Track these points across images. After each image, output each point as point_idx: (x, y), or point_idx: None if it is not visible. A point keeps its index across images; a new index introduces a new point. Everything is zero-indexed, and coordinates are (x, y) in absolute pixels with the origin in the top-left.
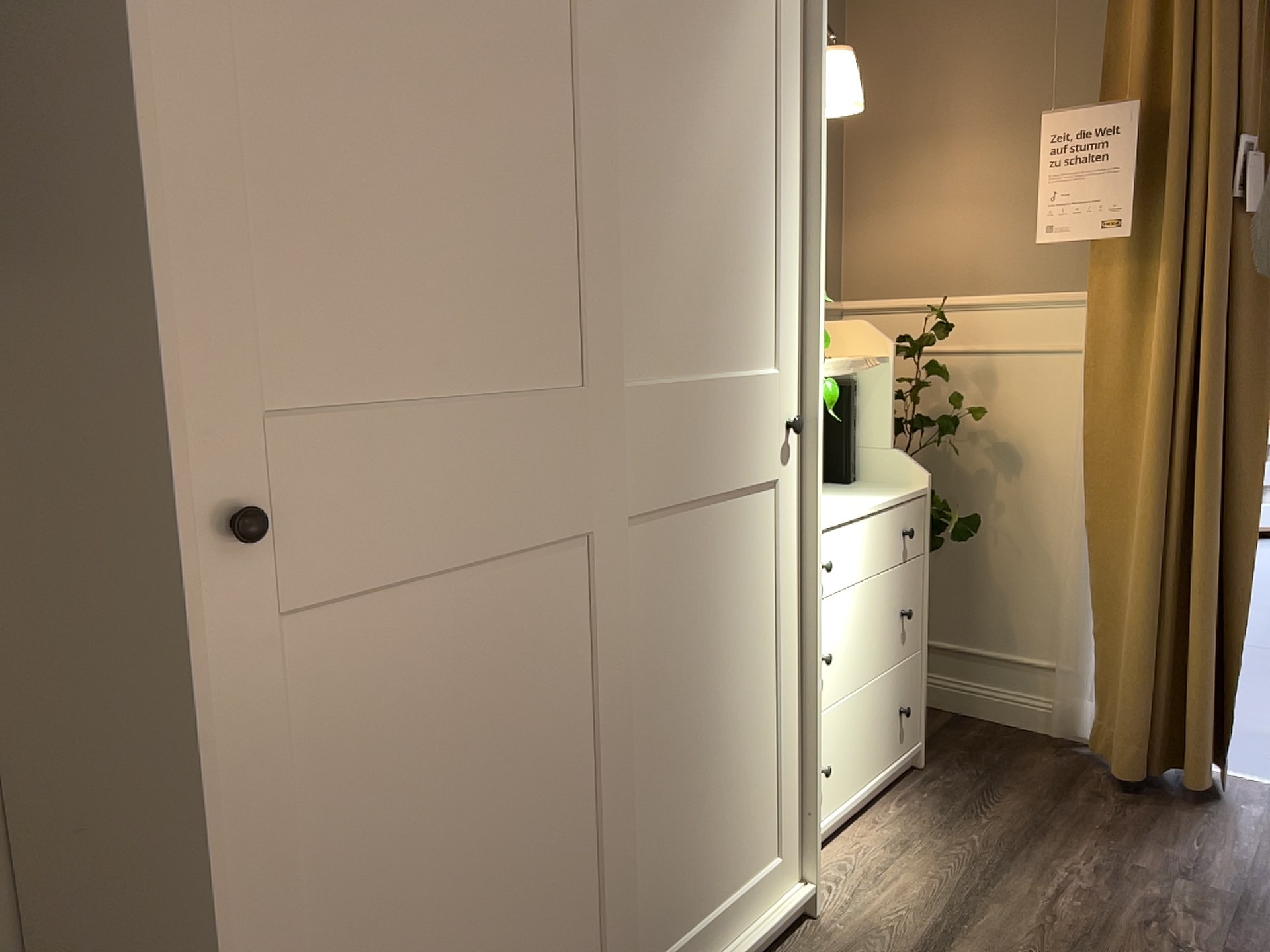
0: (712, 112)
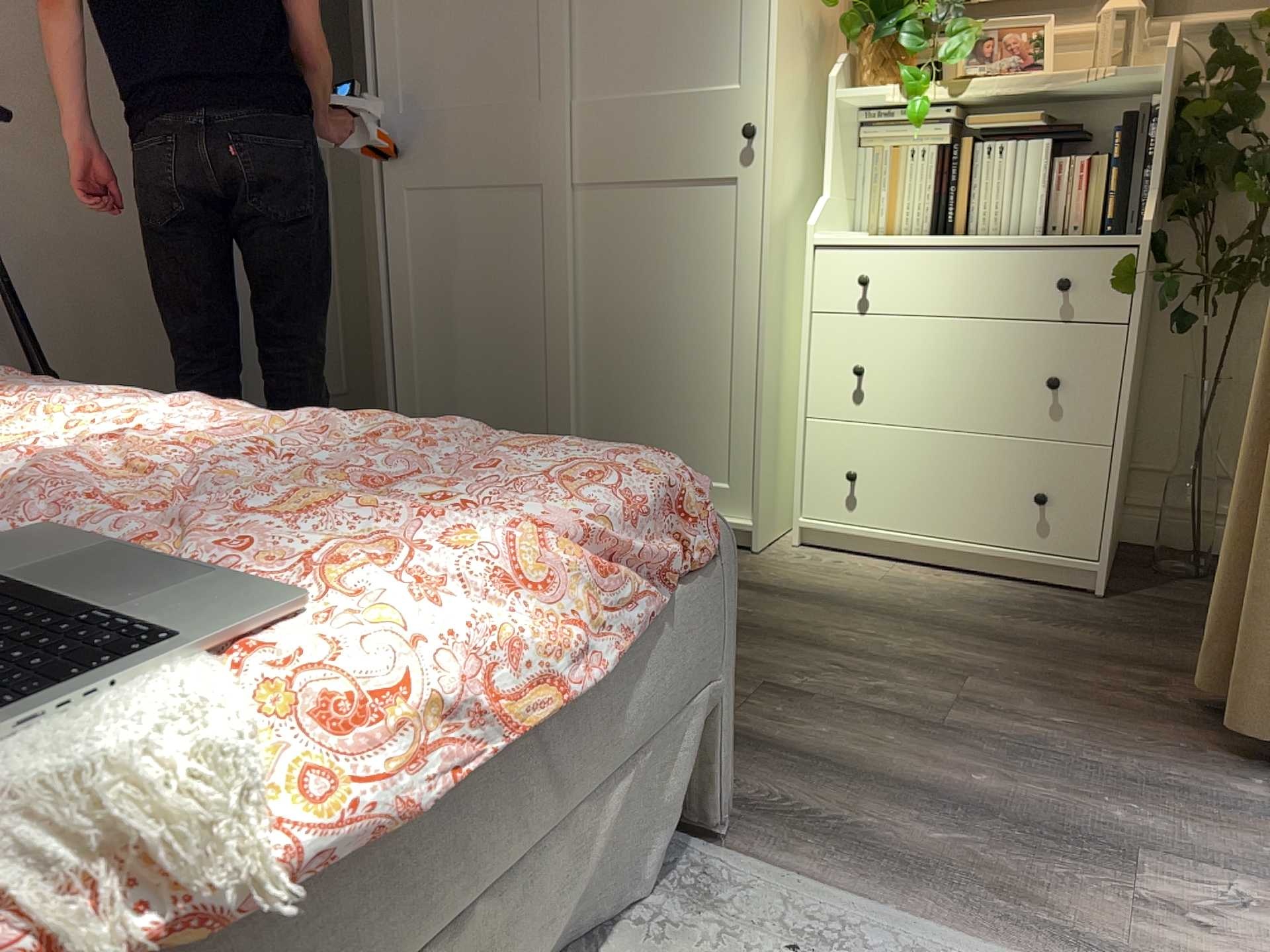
0: None
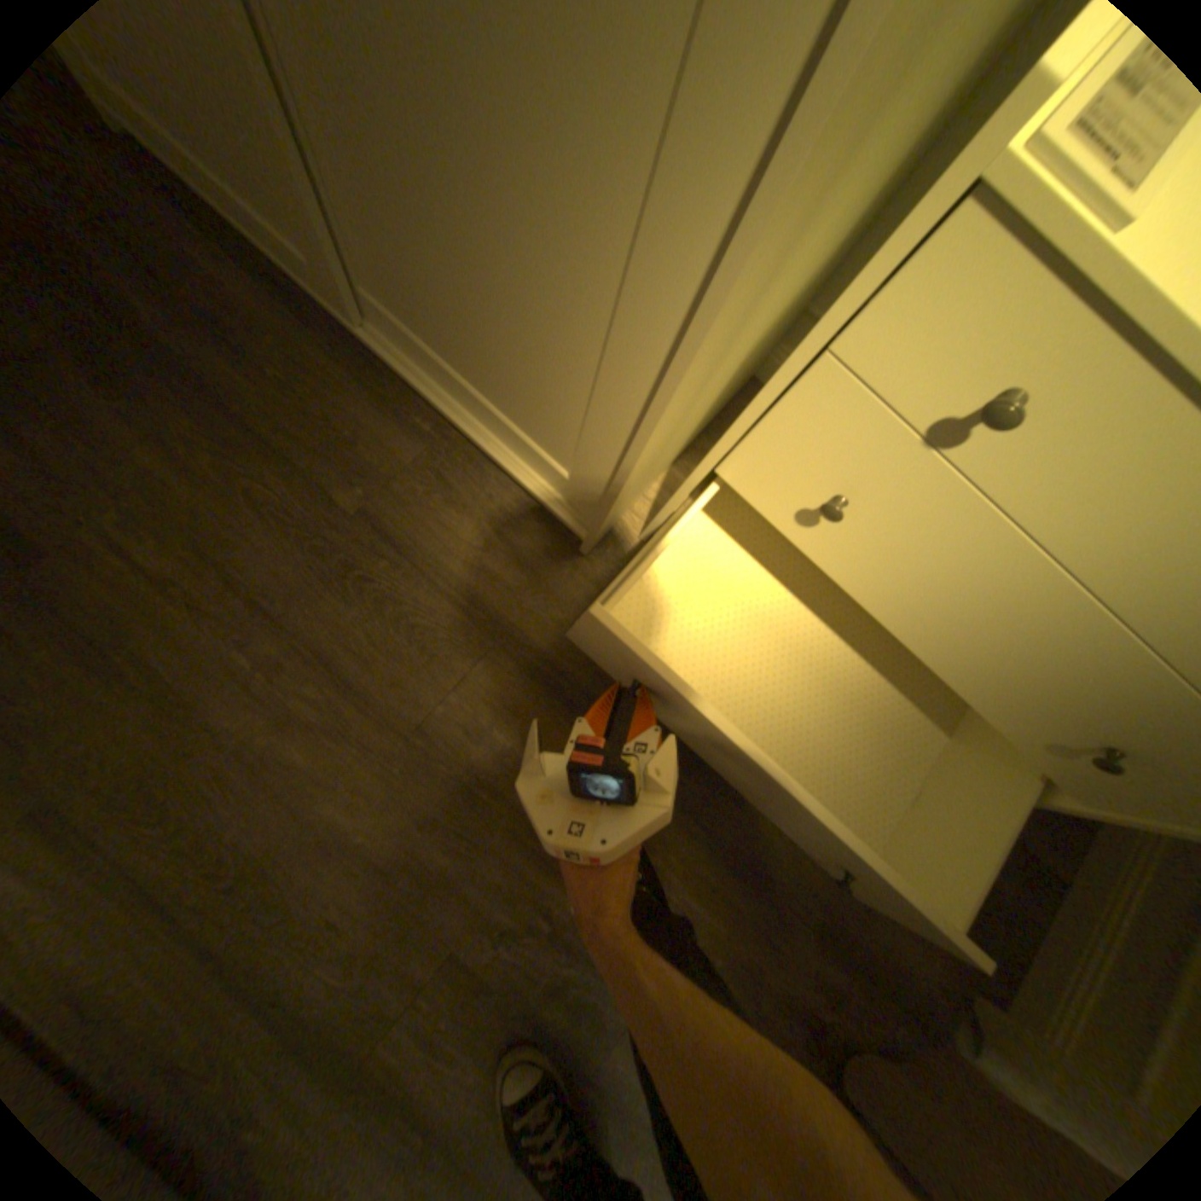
0: None
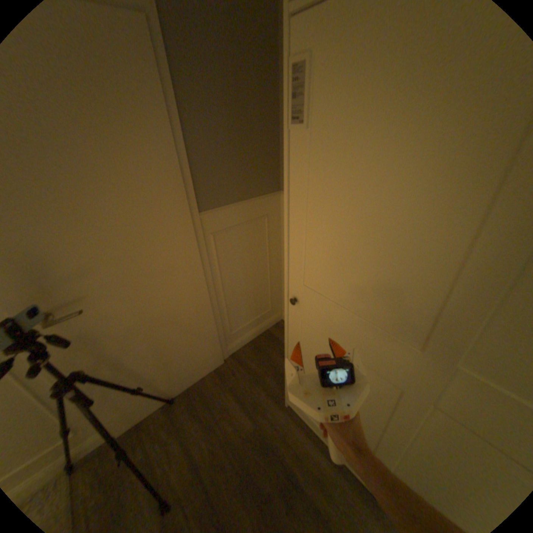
0: None
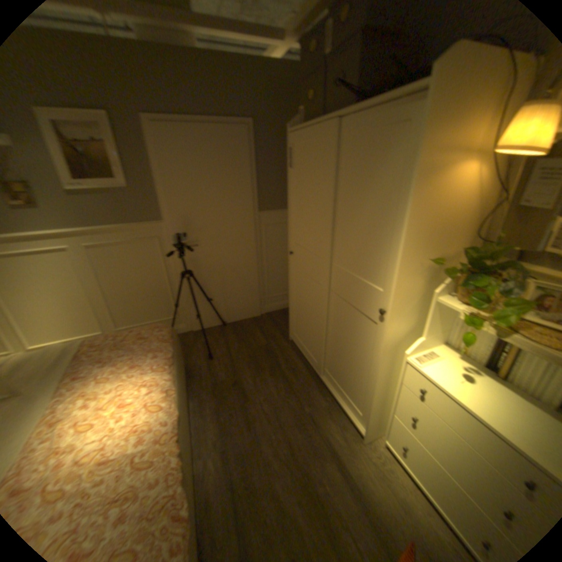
0: (369, 191)
